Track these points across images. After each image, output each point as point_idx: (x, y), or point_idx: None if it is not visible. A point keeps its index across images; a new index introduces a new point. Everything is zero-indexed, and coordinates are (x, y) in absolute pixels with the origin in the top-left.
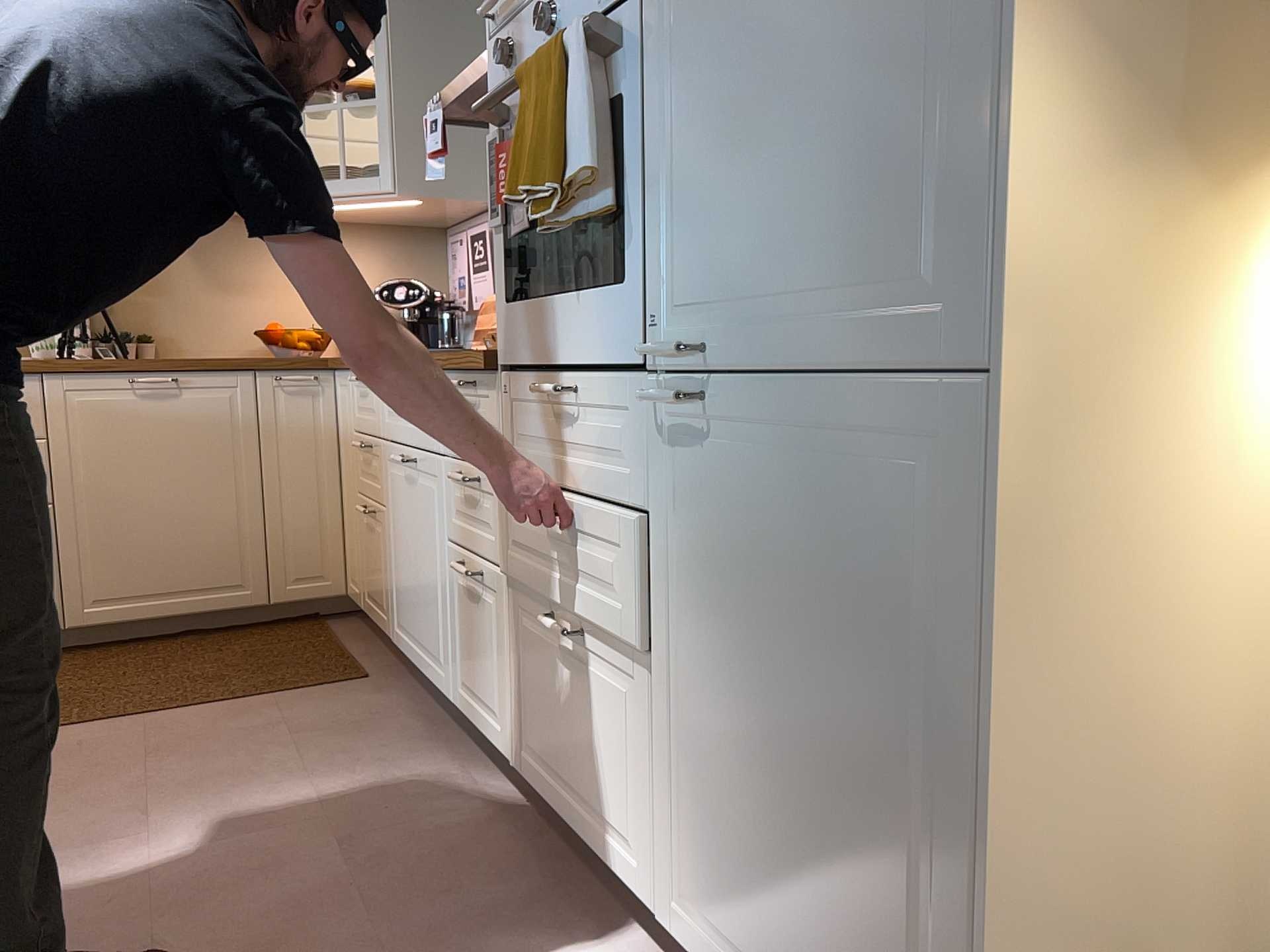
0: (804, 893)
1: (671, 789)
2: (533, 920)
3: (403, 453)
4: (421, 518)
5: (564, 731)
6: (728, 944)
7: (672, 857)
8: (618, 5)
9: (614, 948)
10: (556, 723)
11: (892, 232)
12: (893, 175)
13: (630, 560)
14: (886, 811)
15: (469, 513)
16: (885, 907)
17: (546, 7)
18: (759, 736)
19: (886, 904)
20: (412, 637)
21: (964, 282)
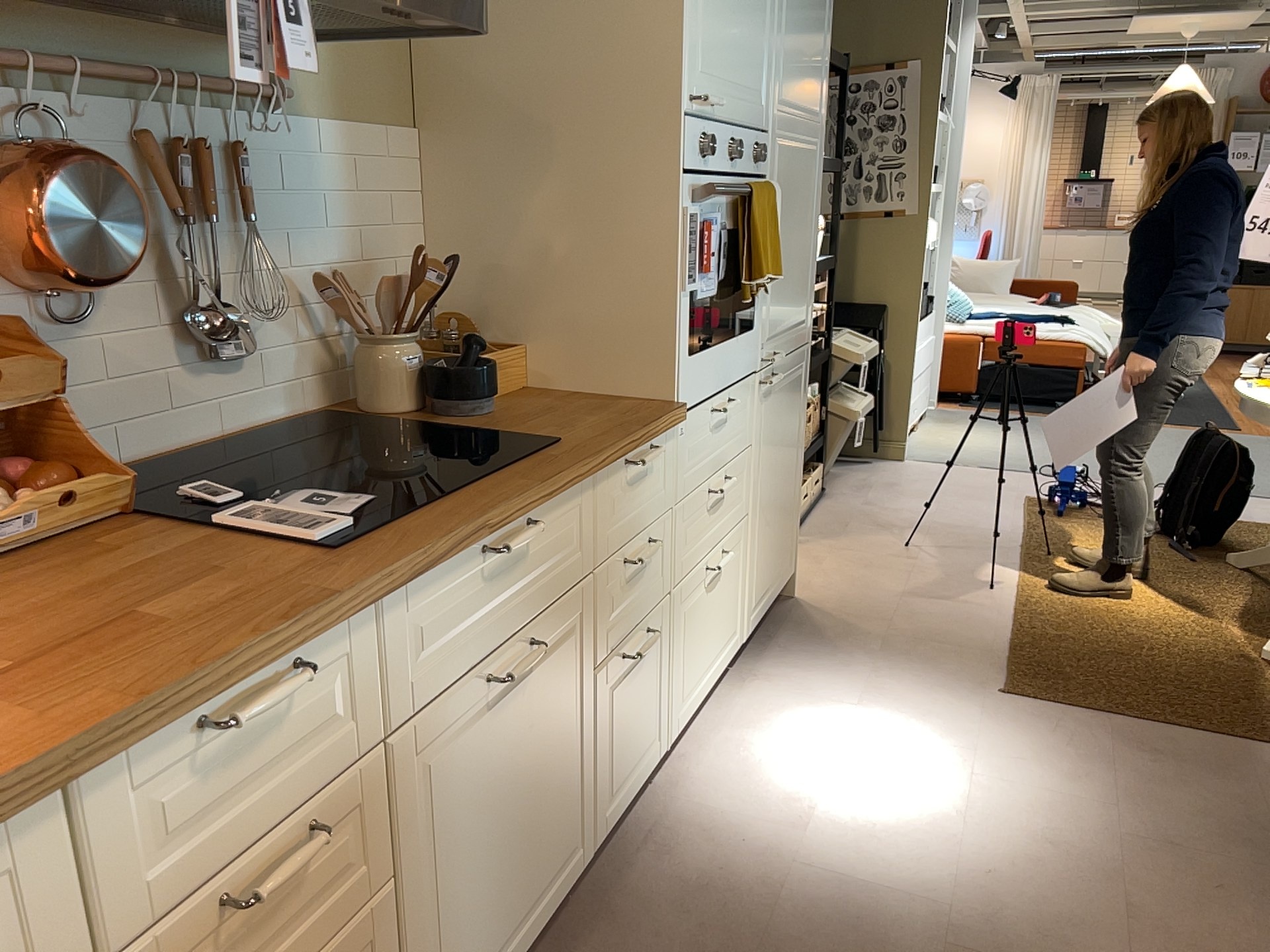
0: (779, 534)
1: (752, 566)
2: (748, 724)
3: (486, 671)
4: (539, 712)
5: (707, 635)
6: (762, 596)
7: (750, 598)
8: (758, 176)
9: (733, 695)
10: (702, 641)
11: (803, 305)
12: (804, 288)
13: (743, 476)
14: (792, 477)
15: (632, 591)
16: (790, 506)
17: (744, 149)
18: (774, 495)
19: (790, 505)
20: (495, 951)
21: (807, 319)
